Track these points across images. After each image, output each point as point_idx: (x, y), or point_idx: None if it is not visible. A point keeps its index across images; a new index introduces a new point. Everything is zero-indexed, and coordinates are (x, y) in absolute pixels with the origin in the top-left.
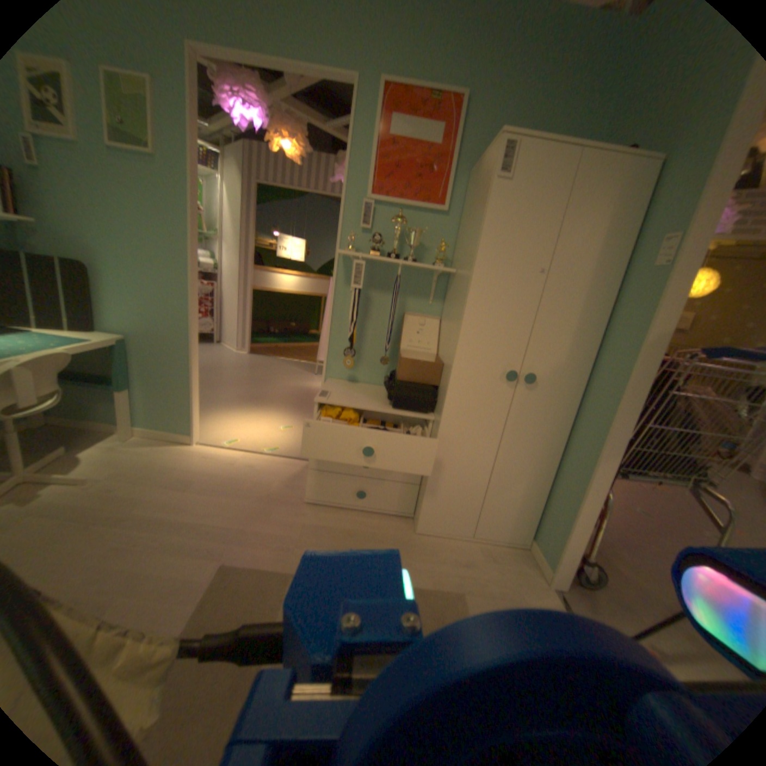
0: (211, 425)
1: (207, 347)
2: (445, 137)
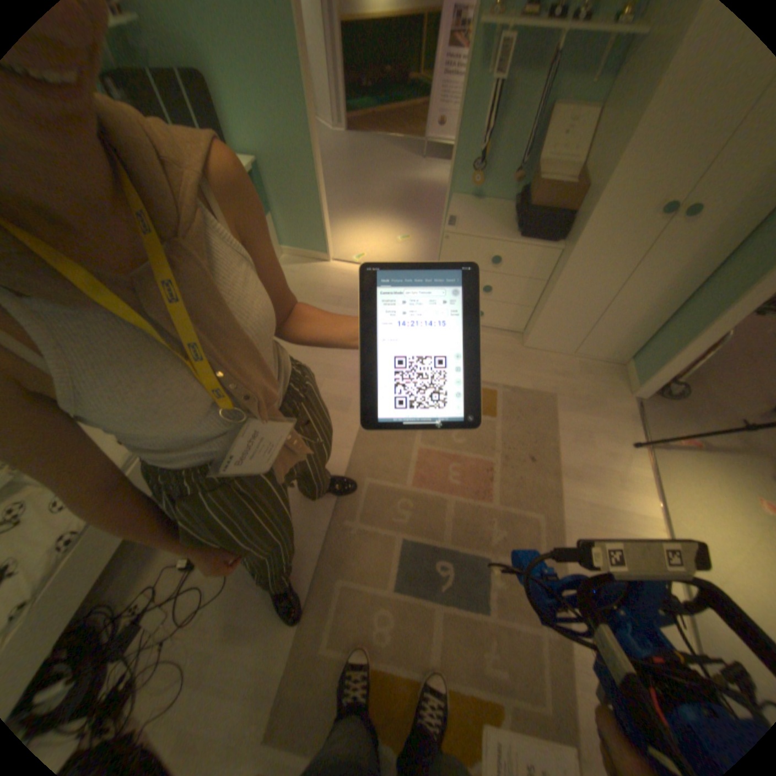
0: (337, 237)
1: None
2: None
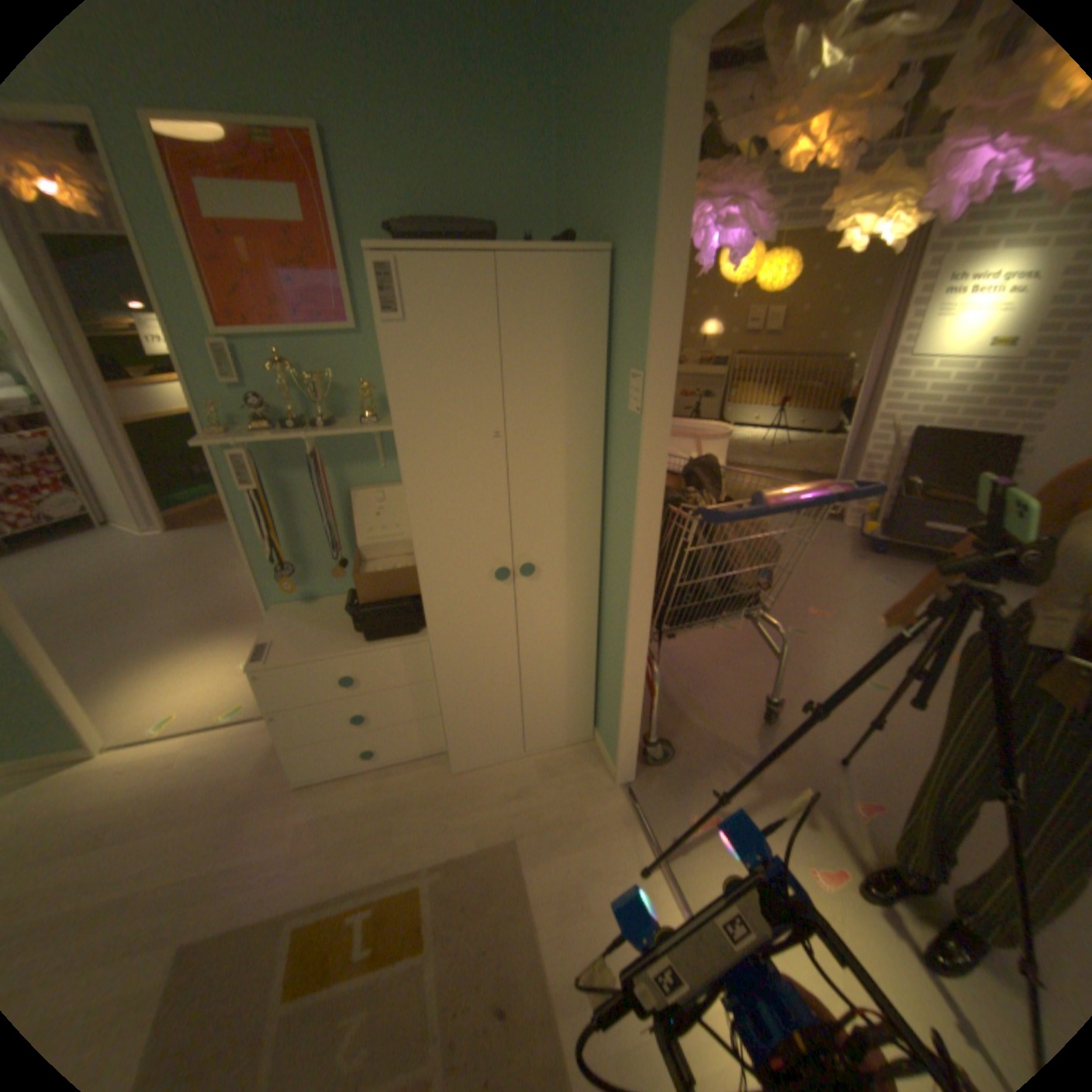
0: (121, 702)
1: (83, 541)
2: (305, 209)
